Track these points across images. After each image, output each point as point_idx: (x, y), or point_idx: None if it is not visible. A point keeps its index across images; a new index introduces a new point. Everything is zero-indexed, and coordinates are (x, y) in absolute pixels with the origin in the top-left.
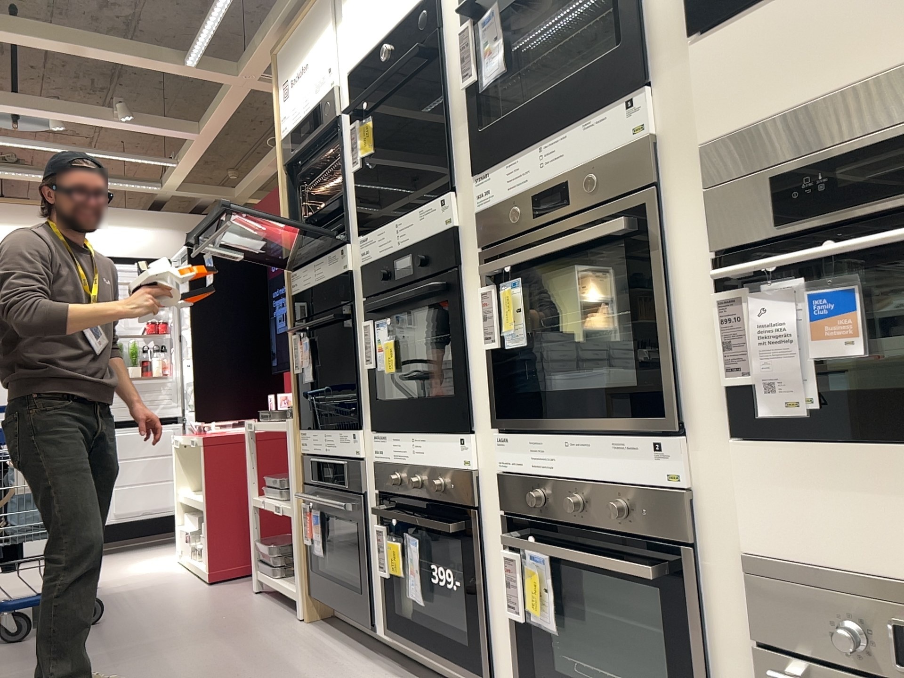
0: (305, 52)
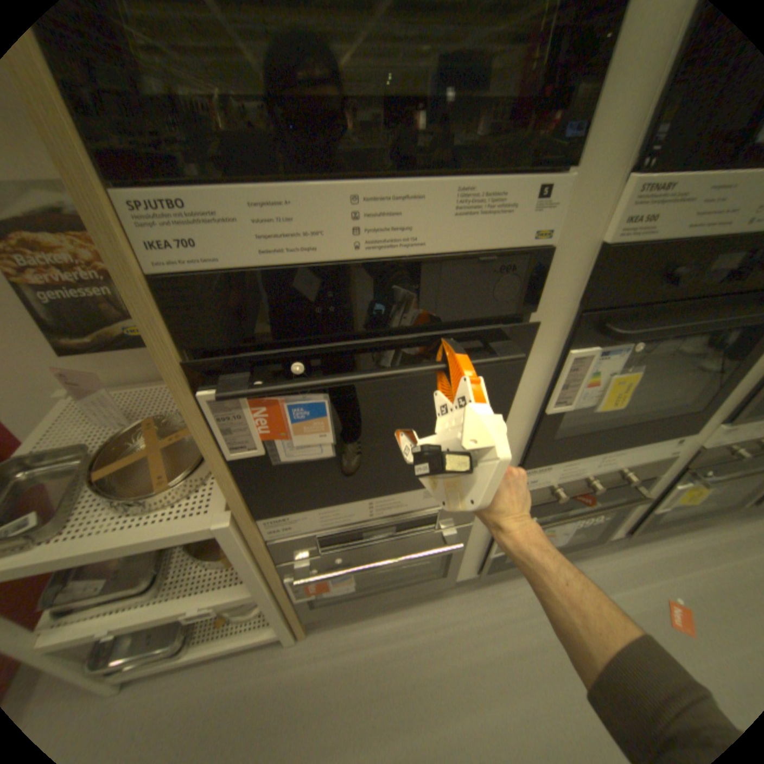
0: None
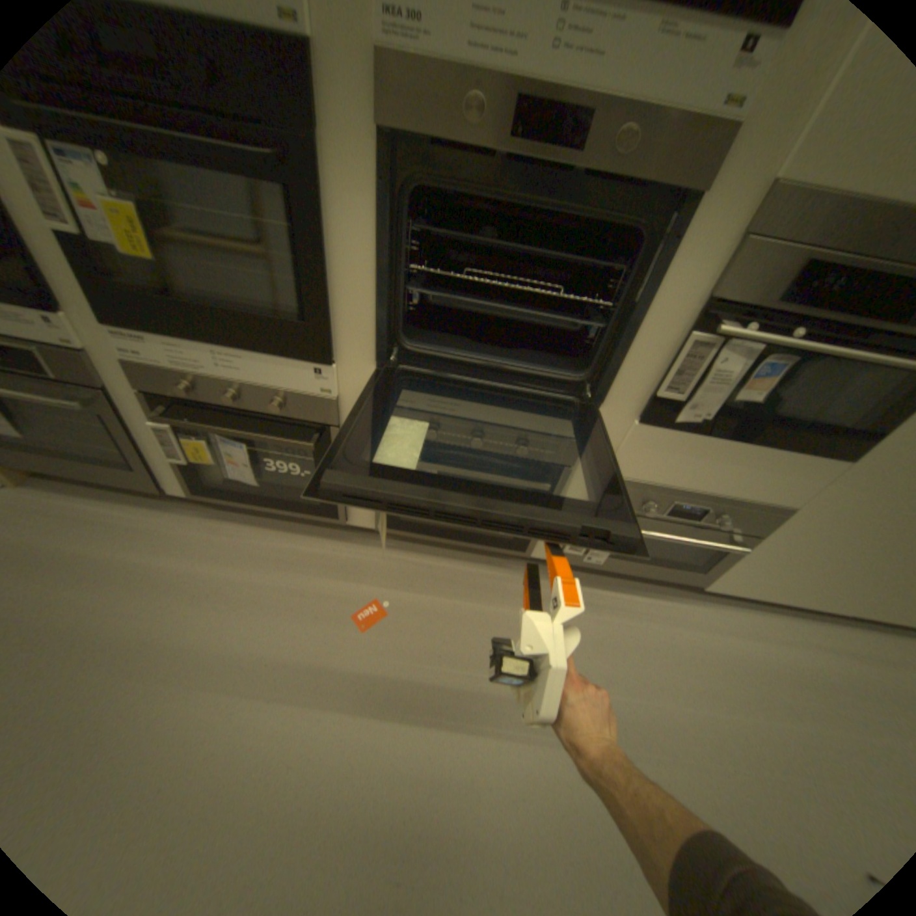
0: None
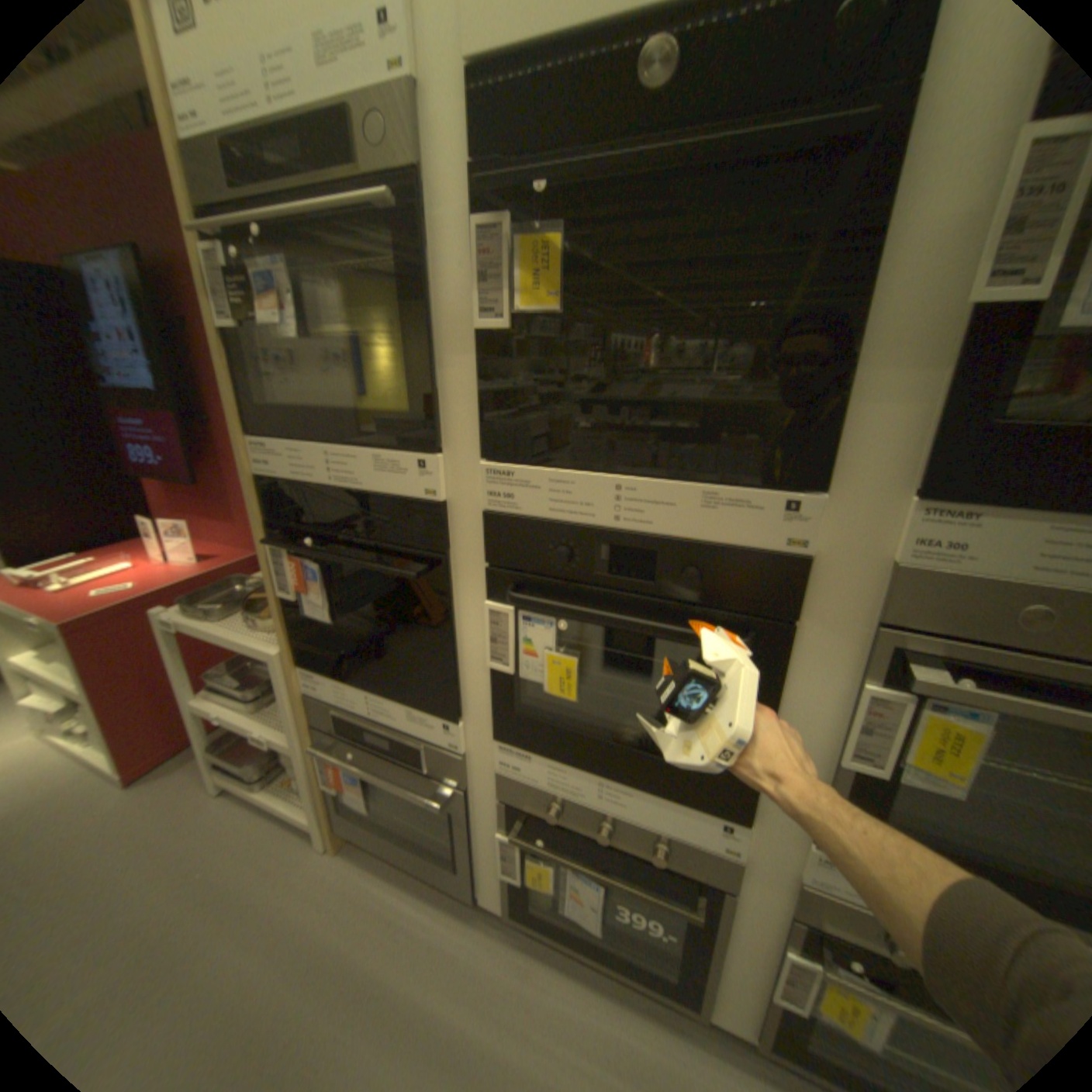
0: None
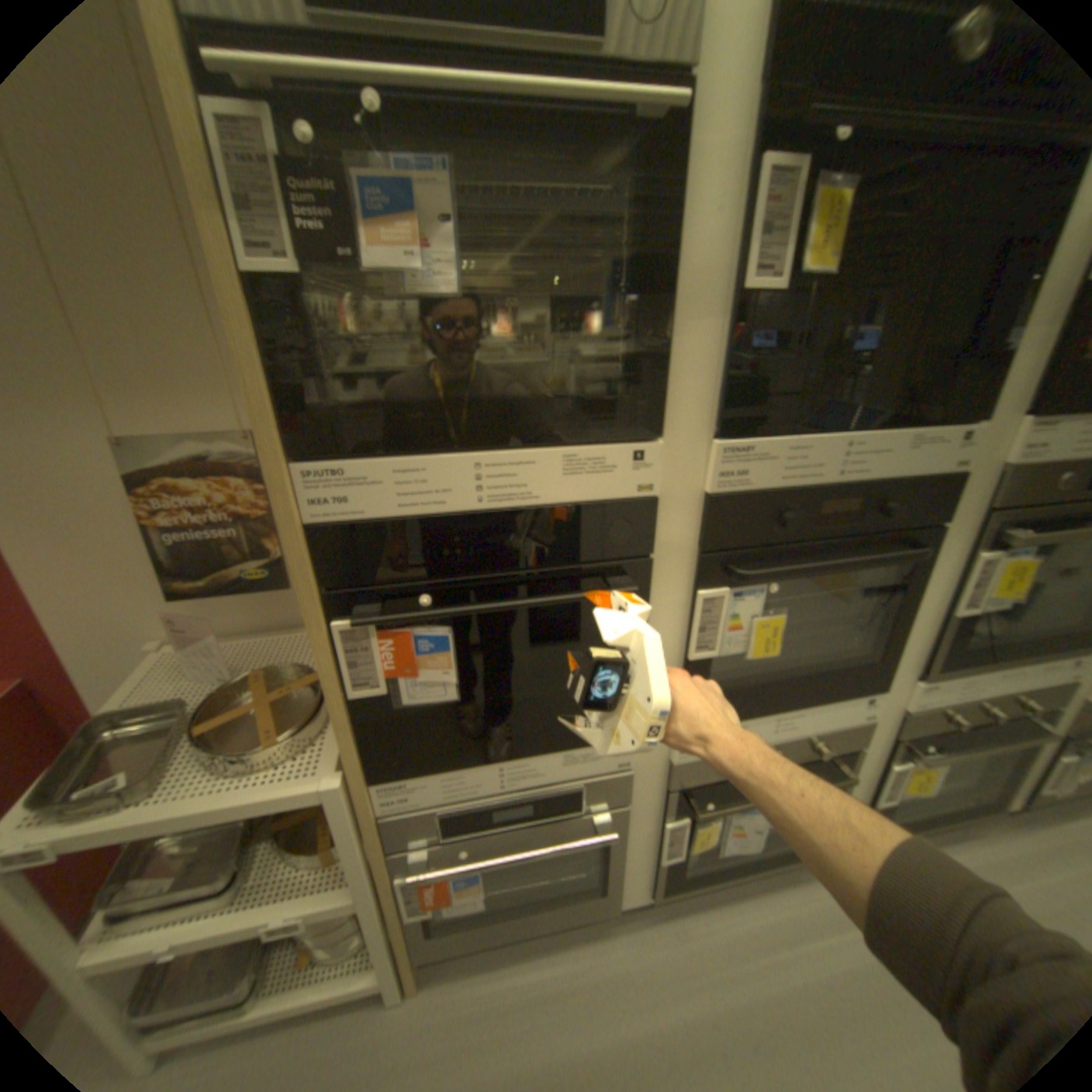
0: None
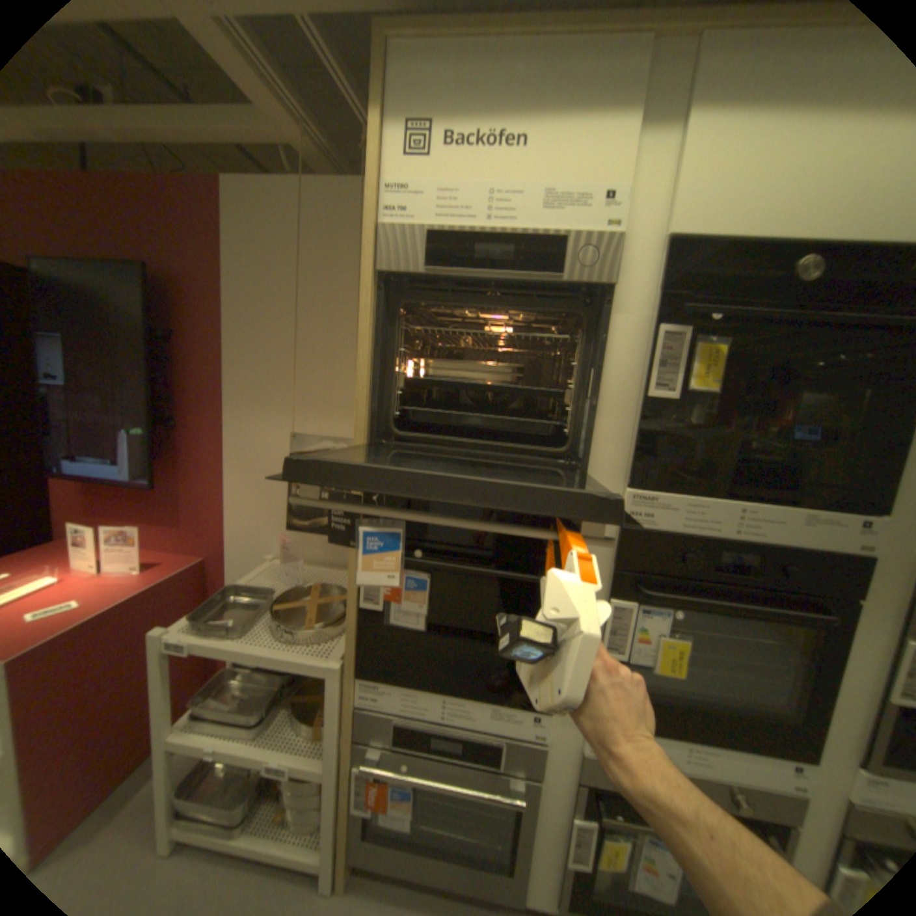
0: (526, 103)
